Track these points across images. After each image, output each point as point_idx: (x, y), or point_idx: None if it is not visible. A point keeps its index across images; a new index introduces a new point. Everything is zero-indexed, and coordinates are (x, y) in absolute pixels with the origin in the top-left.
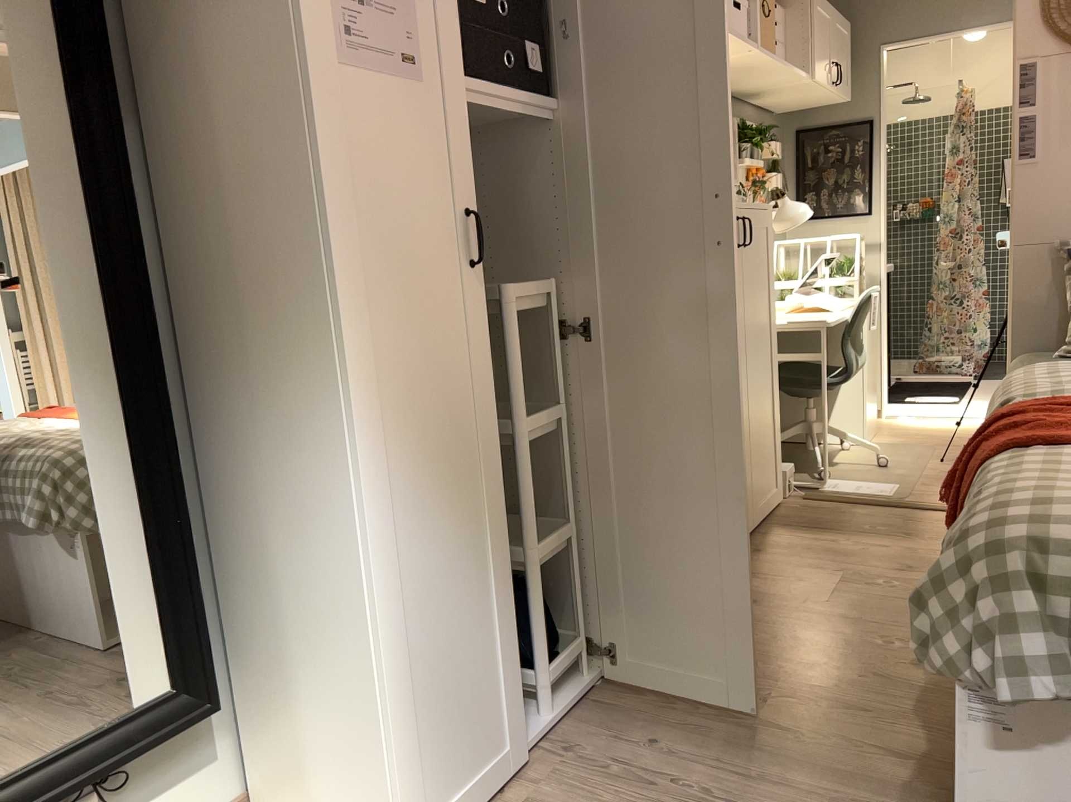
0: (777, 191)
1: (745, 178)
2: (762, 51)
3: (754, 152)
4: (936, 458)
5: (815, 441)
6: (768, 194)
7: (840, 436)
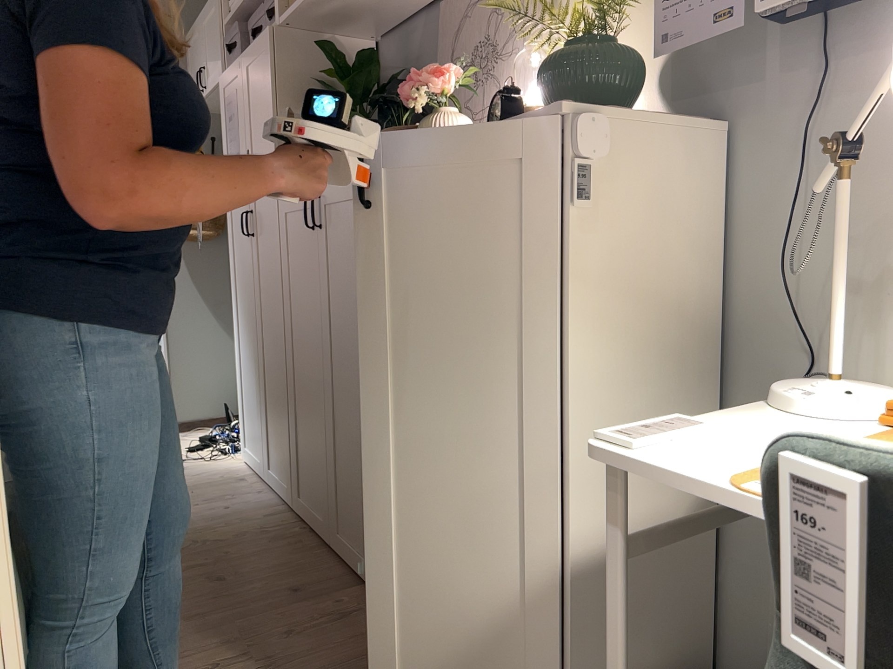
0: None
1: None
2: None
3: None
4: None
5: None
6: None
7: None
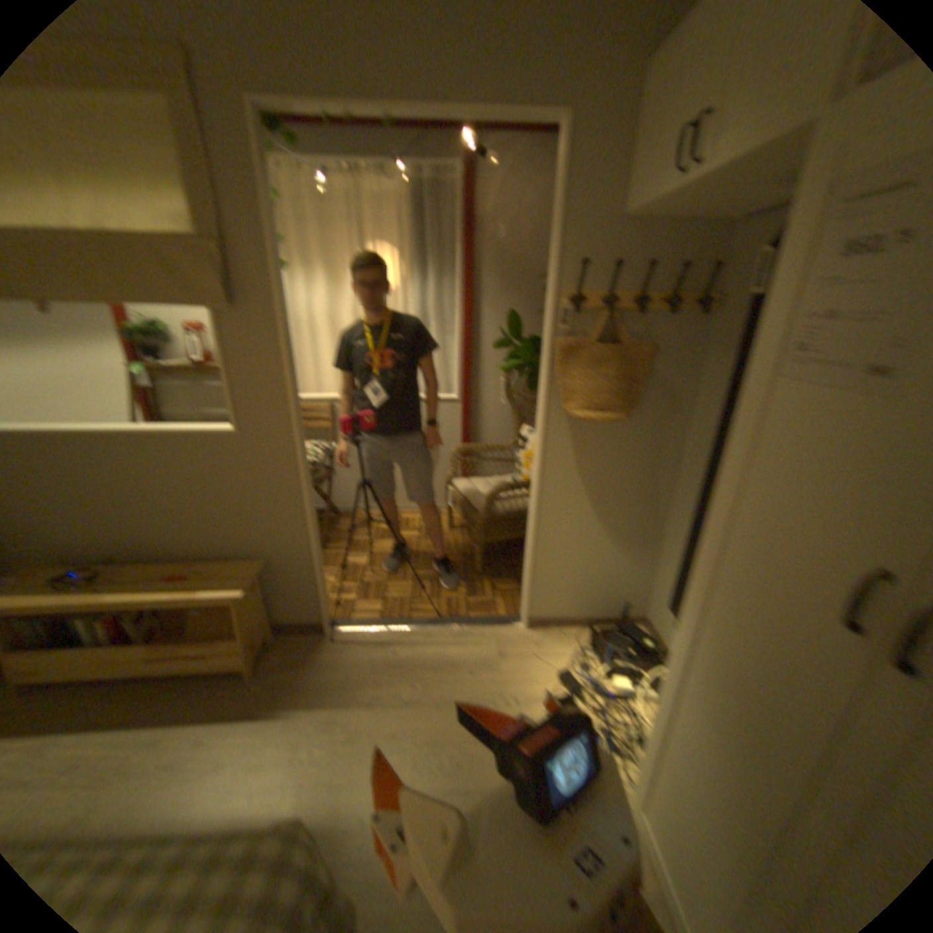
0: None
1: None
2: None
3: None
4: None
5: None
6: None
7: None
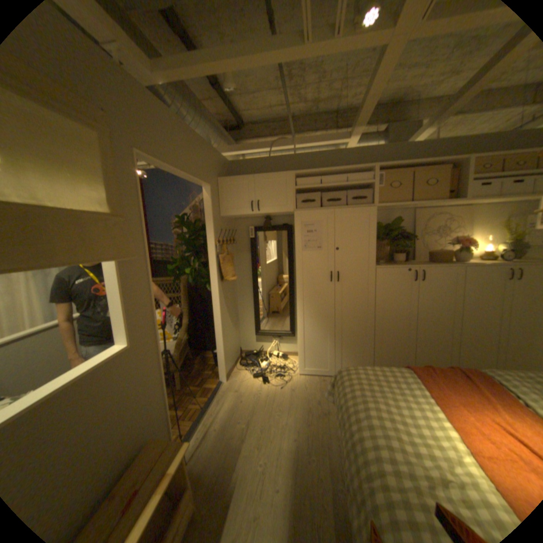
0: None
1: None
2: None
3: None
4: None
5: None
6: None
7: None
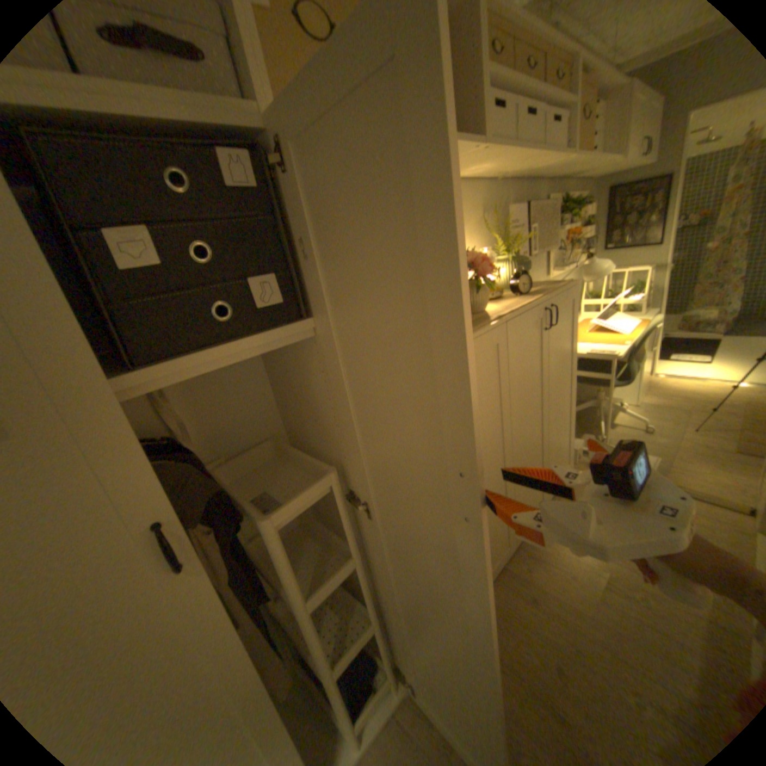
0: (593, 236)
1: (568, 237)
2: (587, 145)
3: (577, 214)
4: (694, 430)
5: (602, 418)
6: (587, 240)
7: (622, 404)
